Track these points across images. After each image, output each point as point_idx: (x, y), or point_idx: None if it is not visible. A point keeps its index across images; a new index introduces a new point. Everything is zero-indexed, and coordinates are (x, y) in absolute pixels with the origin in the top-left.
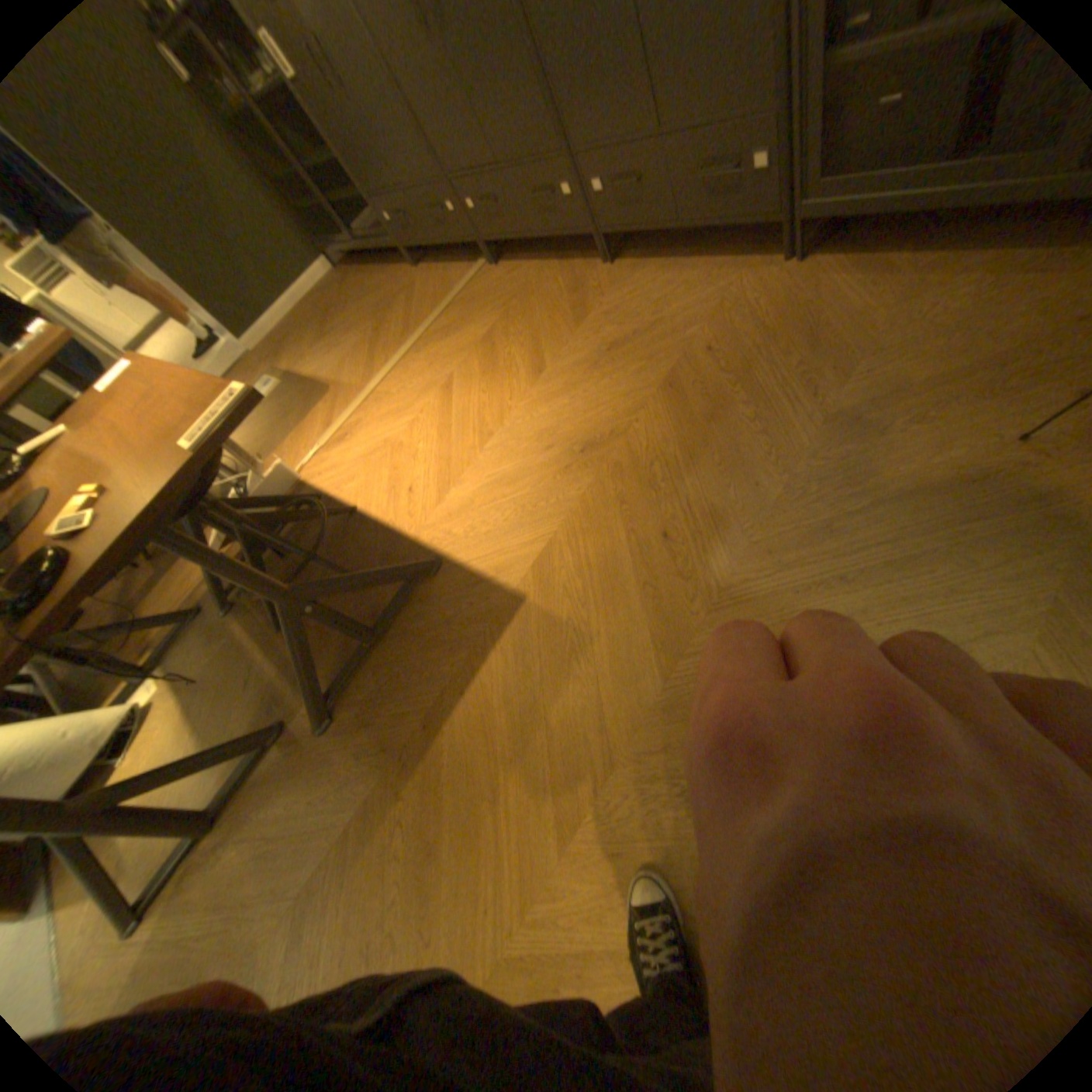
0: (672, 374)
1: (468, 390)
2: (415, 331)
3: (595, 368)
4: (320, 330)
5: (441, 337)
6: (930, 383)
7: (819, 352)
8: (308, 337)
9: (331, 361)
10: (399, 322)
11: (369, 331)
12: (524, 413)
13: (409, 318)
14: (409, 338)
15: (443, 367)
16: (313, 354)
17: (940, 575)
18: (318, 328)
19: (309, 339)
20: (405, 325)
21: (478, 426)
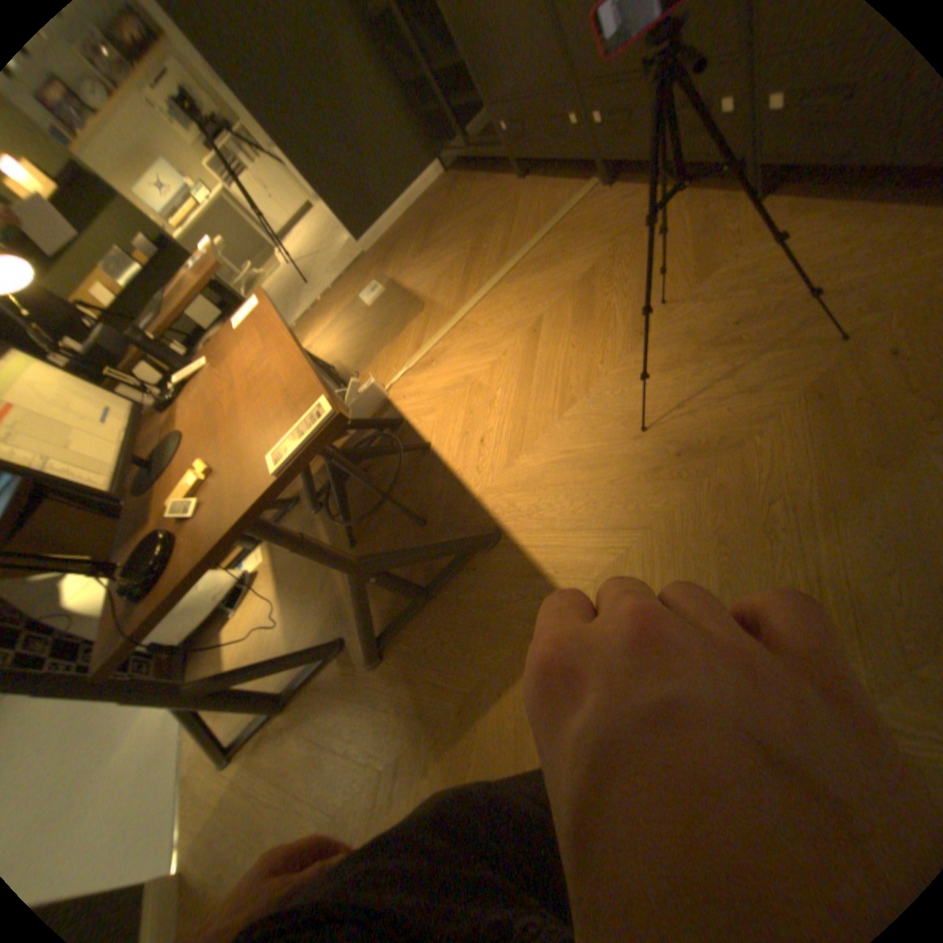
0: (826, 377)
1: (556, 337)
2: (512, 255)
3: (714, 344)
4: (425, 238)
5: (537, 266)
6: None
7: None
8: (413, 244)
9: (429, 275)
10: (498, 241)
11: (468, 246)
12: (615, 383)
13: (508, 238)
14: (505, 262)
15: (534, 304)
16: (415, 263)
17: None
18: (423, 235)
19: (414, 247)
20: (503, 246)
21: (560, 384)
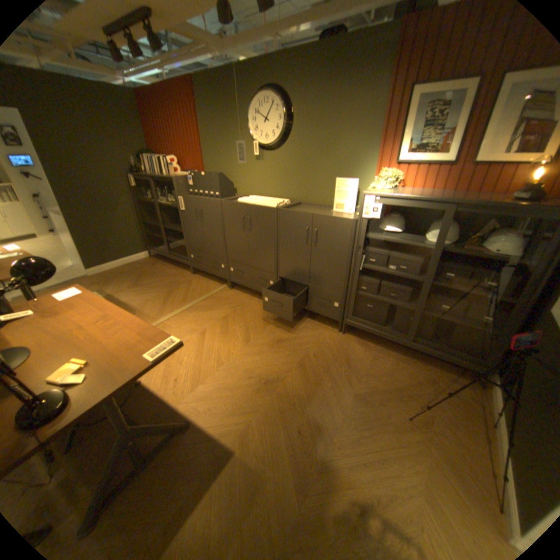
0: (300, 360)
1: (212, 338)
2: (189, 302)
3: (271, 348)
4: (136, 282)
5: (202, 309)
6: (382, 391)
7: (349, 369)
8: (127, 282)
9: (139, 299)
10: (181, 295)
11: (164, 293)
12: (238, 358)
13: (186, 295)
14: (185, 304)
15: (201, 324)
16: (128, 291)
17: (392, 468)
18: (135, 280)
19: (128, 284)
20: (184, 298)
21: (216, 357)
